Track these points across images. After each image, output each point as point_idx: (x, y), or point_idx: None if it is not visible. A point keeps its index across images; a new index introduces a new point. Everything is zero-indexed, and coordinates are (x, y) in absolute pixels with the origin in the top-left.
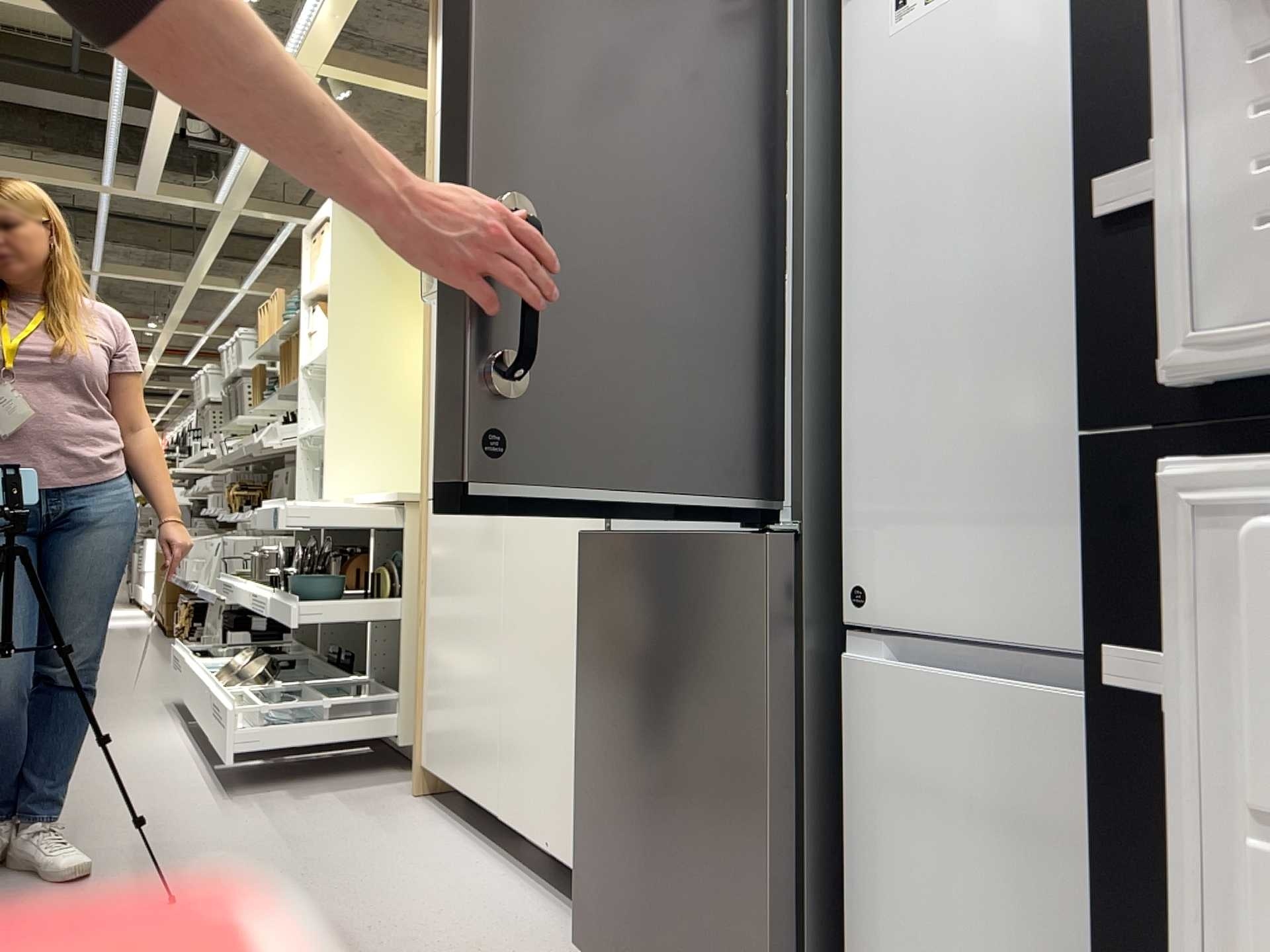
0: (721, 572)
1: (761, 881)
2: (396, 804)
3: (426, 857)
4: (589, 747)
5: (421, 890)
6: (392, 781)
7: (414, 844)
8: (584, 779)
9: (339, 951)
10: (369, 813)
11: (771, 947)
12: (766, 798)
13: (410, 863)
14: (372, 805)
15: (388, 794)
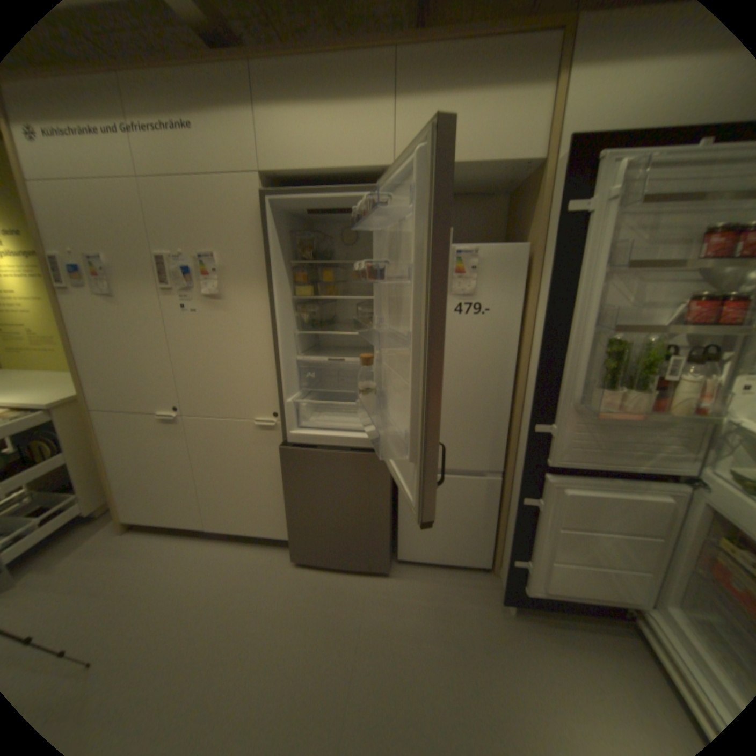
0: (367, 461)
1: (383, 529)
2: (117, 543)
3: (176, 560)
4: (295, 509)
5: (197, 574)
6: (92, 533)
7: (160, 557)
8: (291, 517)
9: (206, 619)
10: (110, 556)
11: (385, 541)
12: (386, 512)
13: (173, 566)
14: (104, 551)
15: (102, 541)
